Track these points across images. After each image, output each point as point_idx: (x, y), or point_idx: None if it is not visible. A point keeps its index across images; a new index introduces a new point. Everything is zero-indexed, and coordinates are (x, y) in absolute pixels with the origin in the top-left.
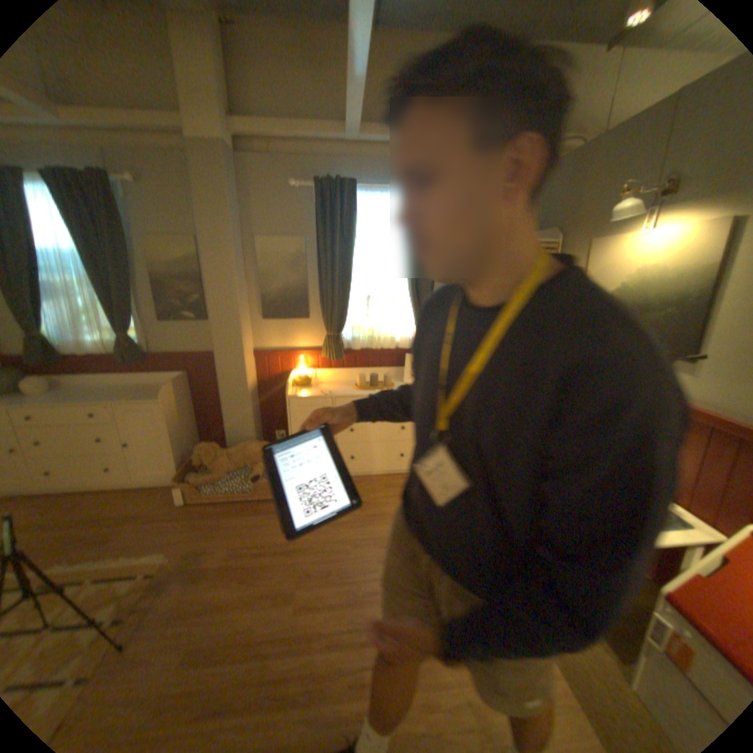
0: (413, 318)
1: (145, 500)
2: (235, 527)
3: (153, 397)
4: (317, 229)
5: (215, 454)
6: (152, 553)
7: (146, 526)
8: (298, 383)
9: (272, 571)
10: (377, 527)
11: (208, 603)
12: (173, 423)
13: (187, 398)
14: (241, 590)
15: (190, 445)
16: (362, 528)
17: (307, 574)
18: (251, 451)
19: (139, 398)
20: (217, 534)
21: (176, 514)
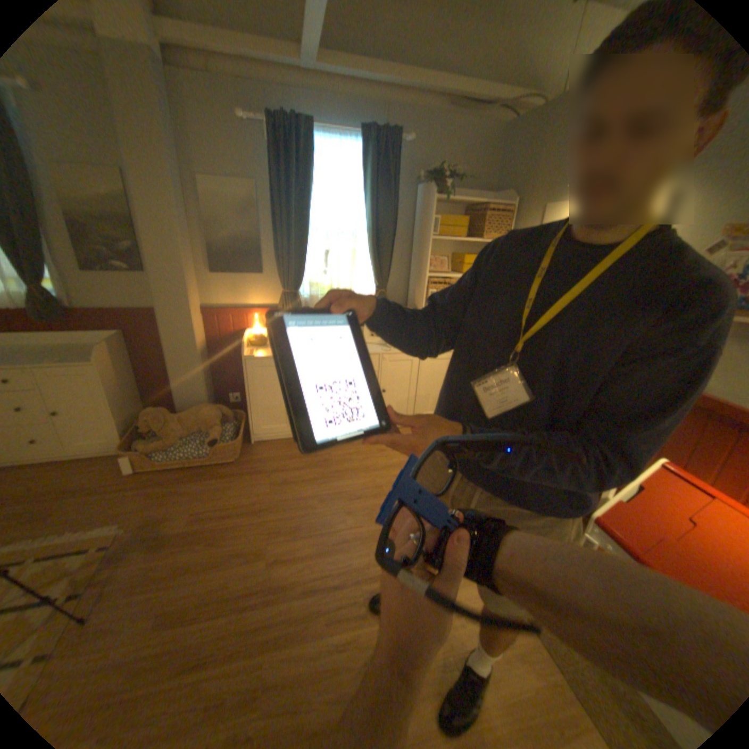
0: (372, 276)
1: (84, 470)
2: (194, 491)
3: (83, 358)
4: (269, 171)
5: (164, 419)
6: (102, 523)
7: (90, 497)
8: (253, 343)
9: (239, 530)
10: (341, 481)
11: (174, 567)
12: (111, 386)
13: (125, 358)
14: (208, 551)
15: (133, 410)
16: (327, 484)
17: (276, 530)
18: (204, 414)
19: (65, 359)
20: (175, 499)
21: (124, 482)
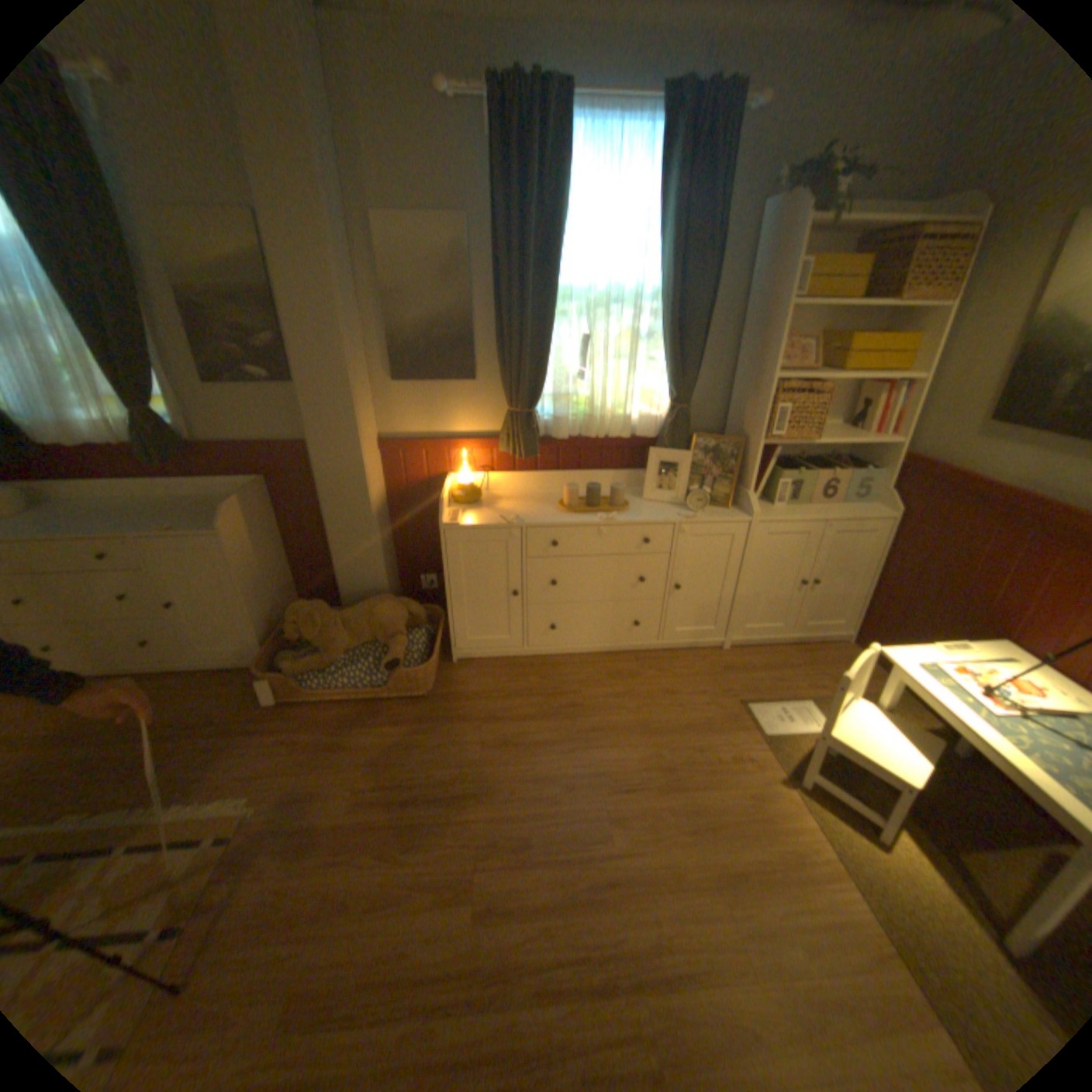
0: (666, 380)
1: (211, 691)
2: (362, 746)
3: (206, 523)
4: (491, 192)
5: (321, 620)
6: (225, 793)
7: (214, 741)
8: (459, 499)
9: (430, 835)
10: (601, 752)
11: (323, 897)
12: (246, 566)
13: (269, 520)
14: (378, 872)
15: (281, 598)
16: (577, 755)
17: (490, 842)
18: (381, 614)
19: (181, 524)
20: (333, 759)
21: (263, 719)
